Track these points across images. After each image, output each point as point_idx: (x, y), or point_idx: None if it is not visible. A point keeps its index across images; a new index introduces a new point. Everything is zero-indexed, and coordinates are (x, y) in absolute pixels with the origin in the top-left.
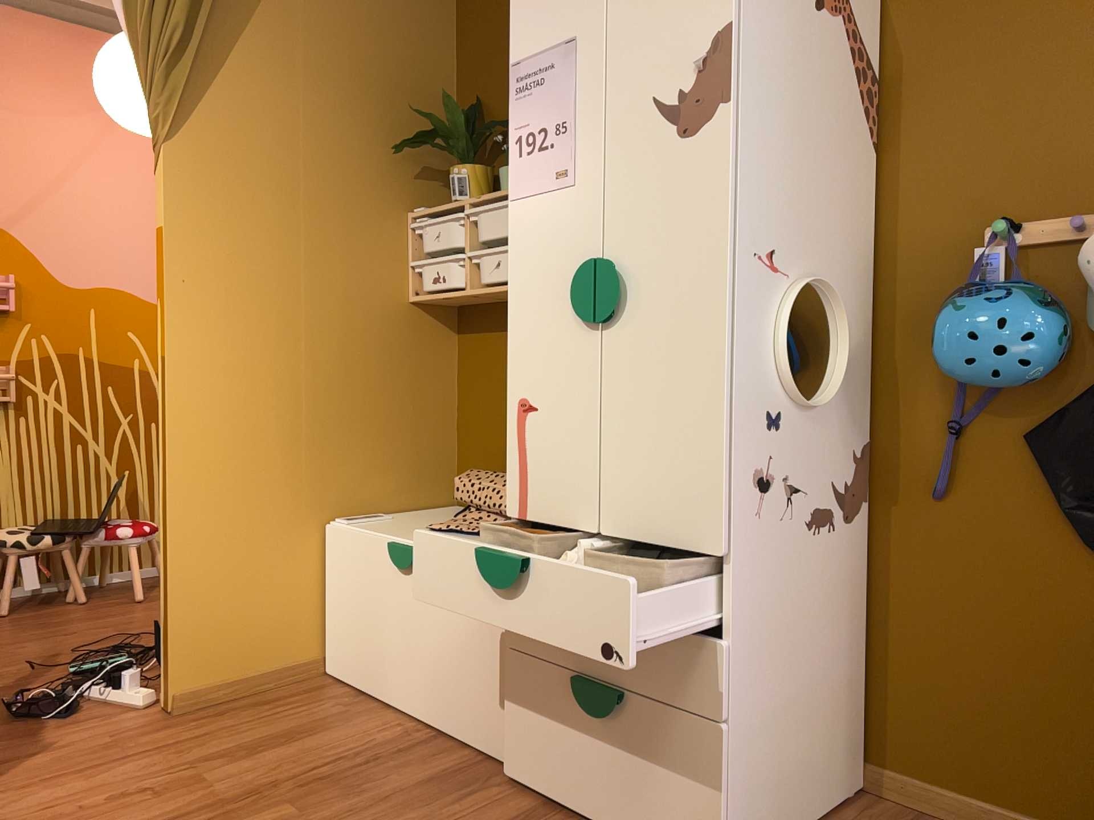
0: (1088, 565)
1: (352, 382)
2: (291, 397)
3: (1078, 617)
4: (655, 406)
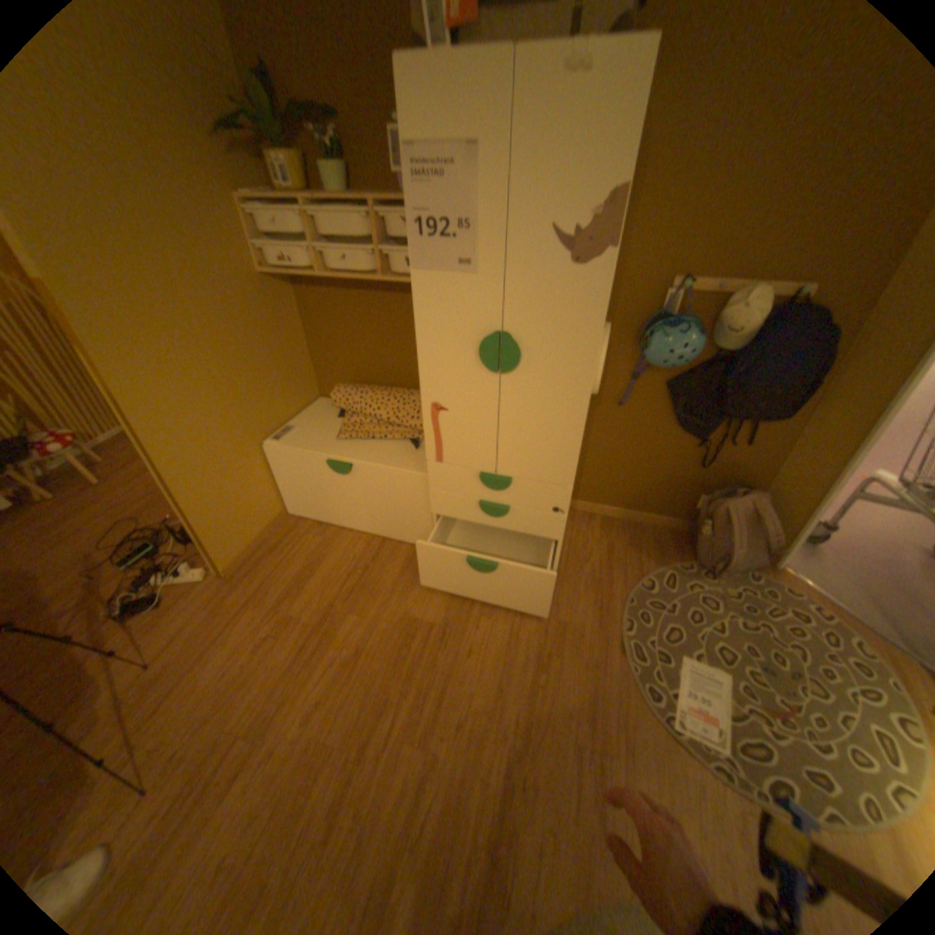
0: (676, 432)
1: (244, 350)
2: (212, 380)
3: (667, 450)
4: (536, 421)
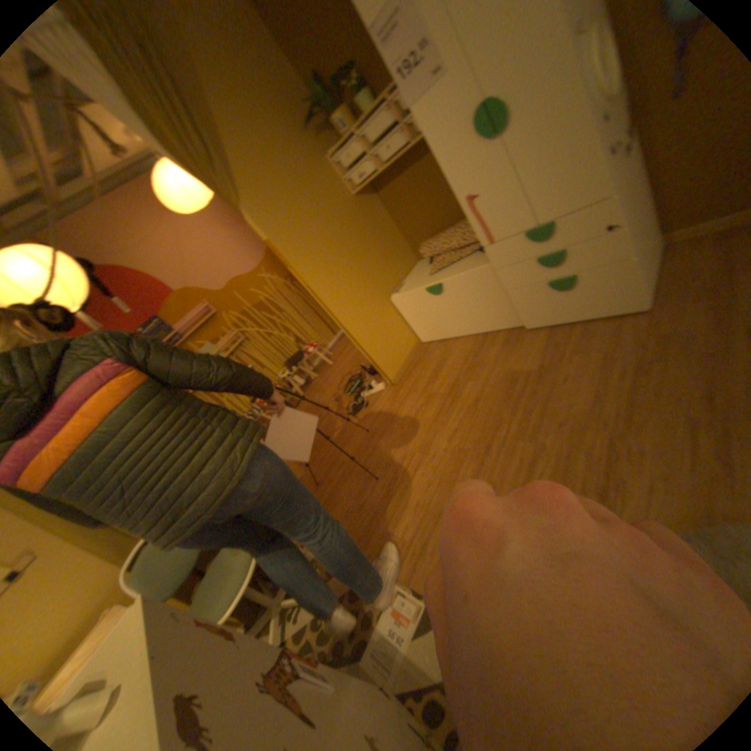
0: None
1: (361, 242)
2: (350, 265)
3: None
4: (550, 151)
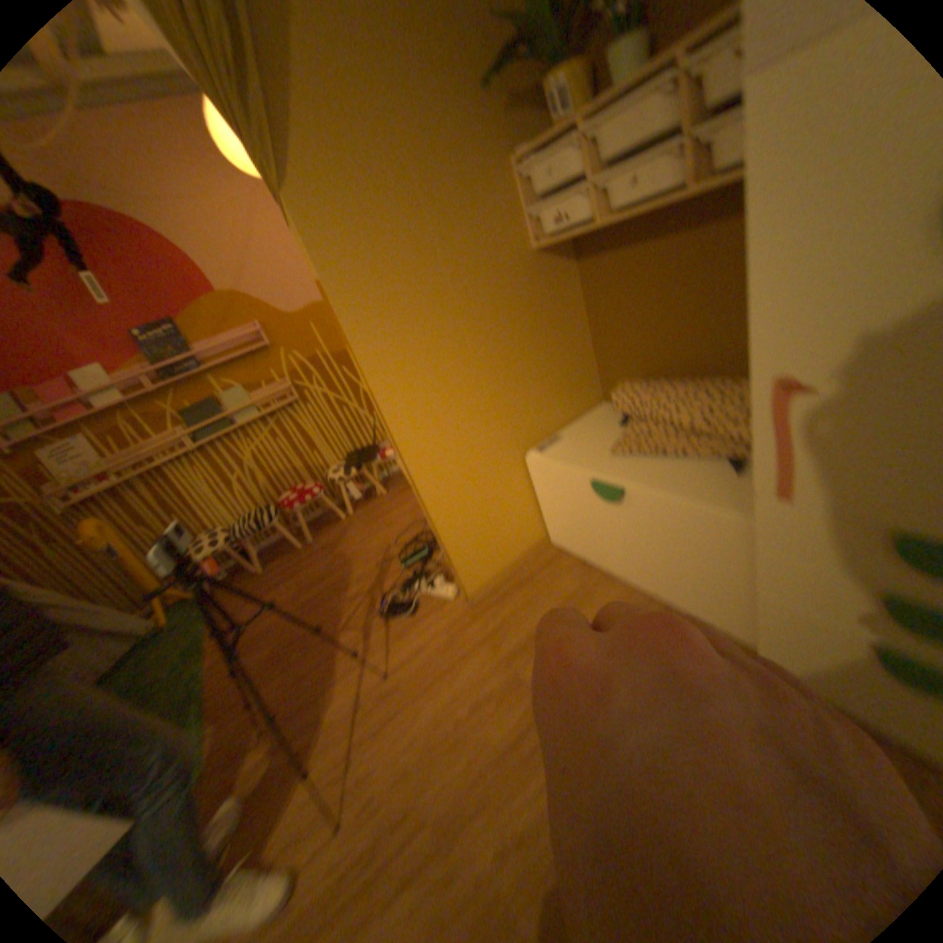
0: None
1: (510, 340)
2: (471, 375)
3: None
4: None
